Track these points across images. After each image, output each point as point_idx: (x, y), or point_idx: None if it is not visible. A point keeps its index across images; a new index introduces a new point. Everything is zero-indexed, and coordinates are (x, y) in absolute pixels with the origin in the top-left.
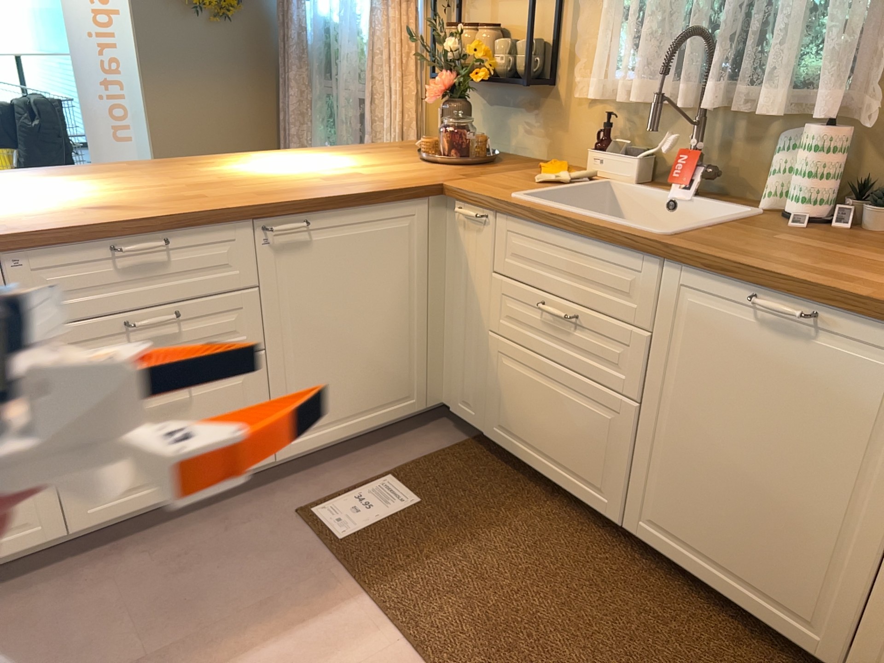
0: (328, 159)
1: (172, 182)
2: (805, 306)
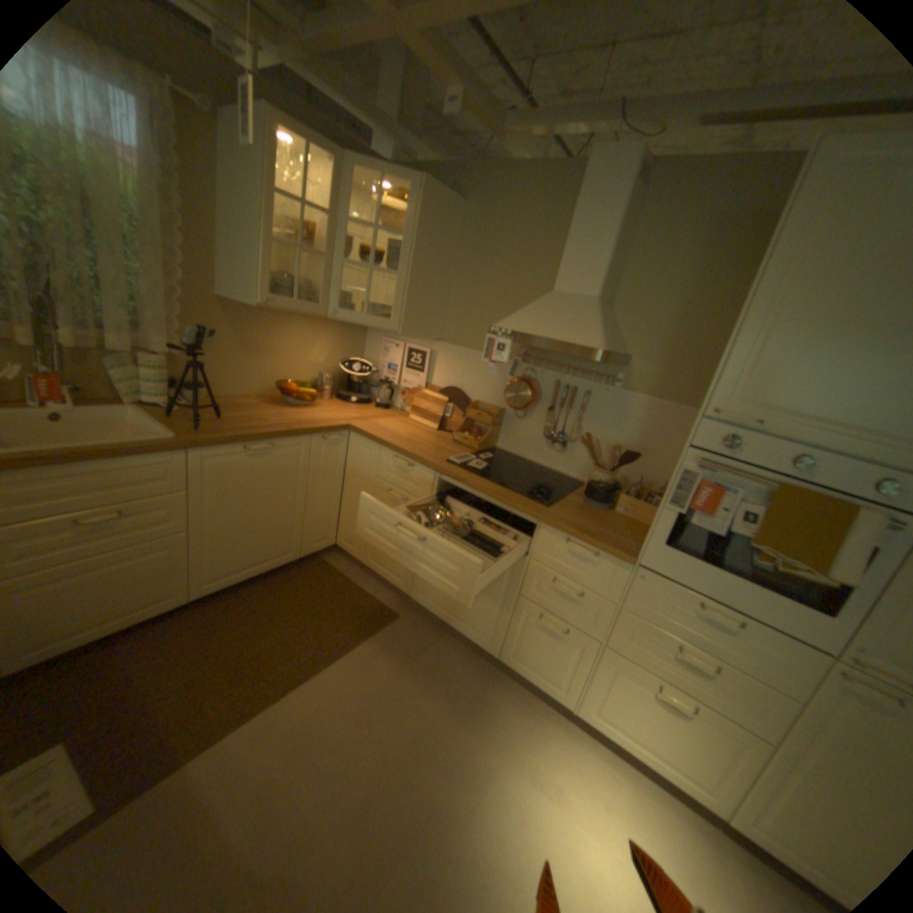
0: None
1: None
2: (265, 444)
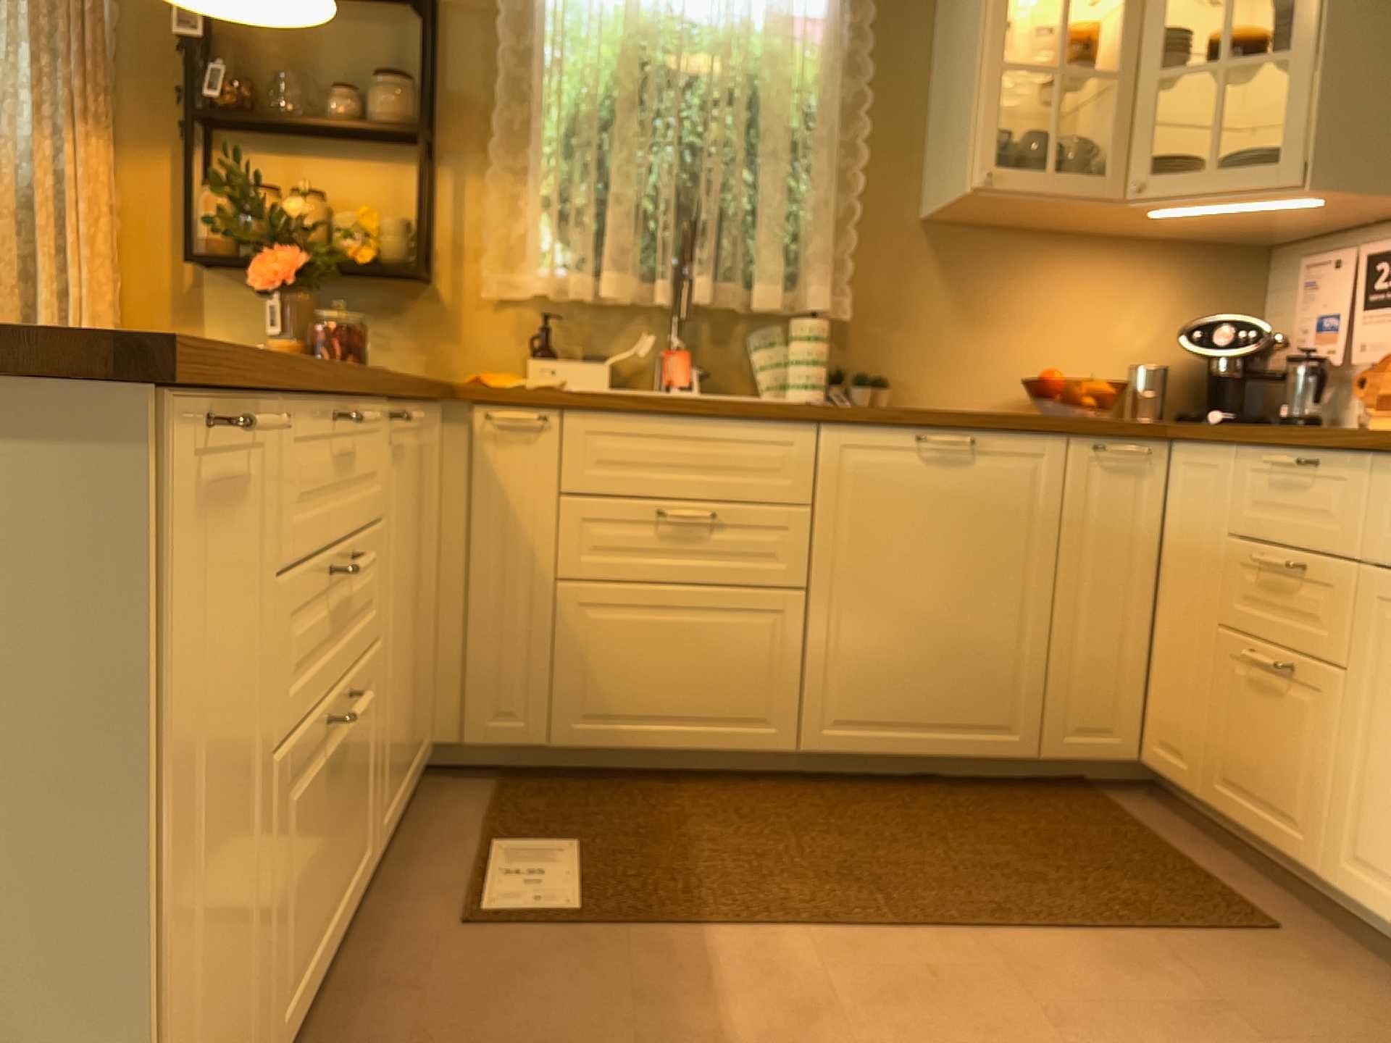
0: None
1: None
2: (963, 434)
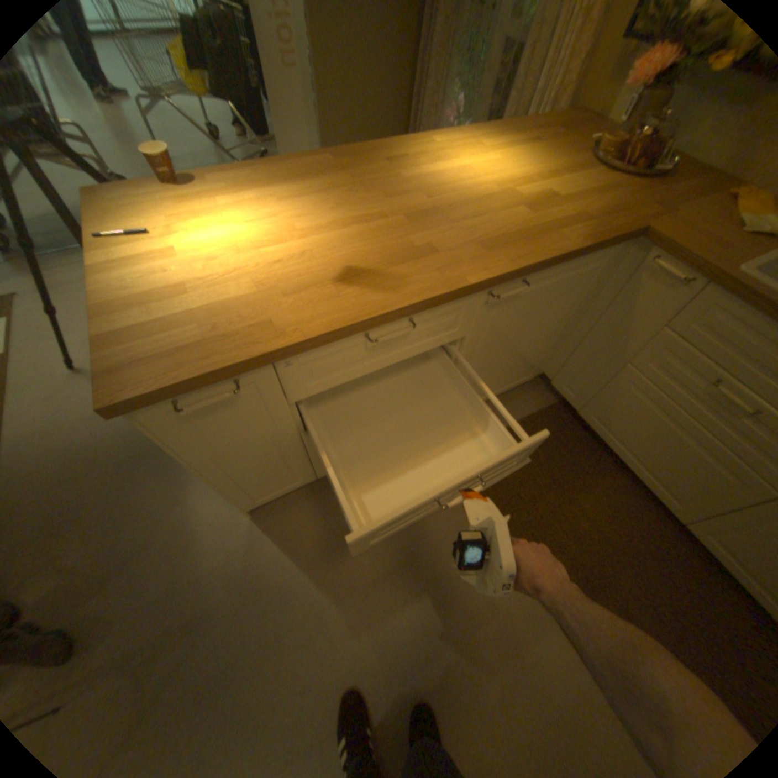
0: (510, 154)
1: (387, 205)
2: None
